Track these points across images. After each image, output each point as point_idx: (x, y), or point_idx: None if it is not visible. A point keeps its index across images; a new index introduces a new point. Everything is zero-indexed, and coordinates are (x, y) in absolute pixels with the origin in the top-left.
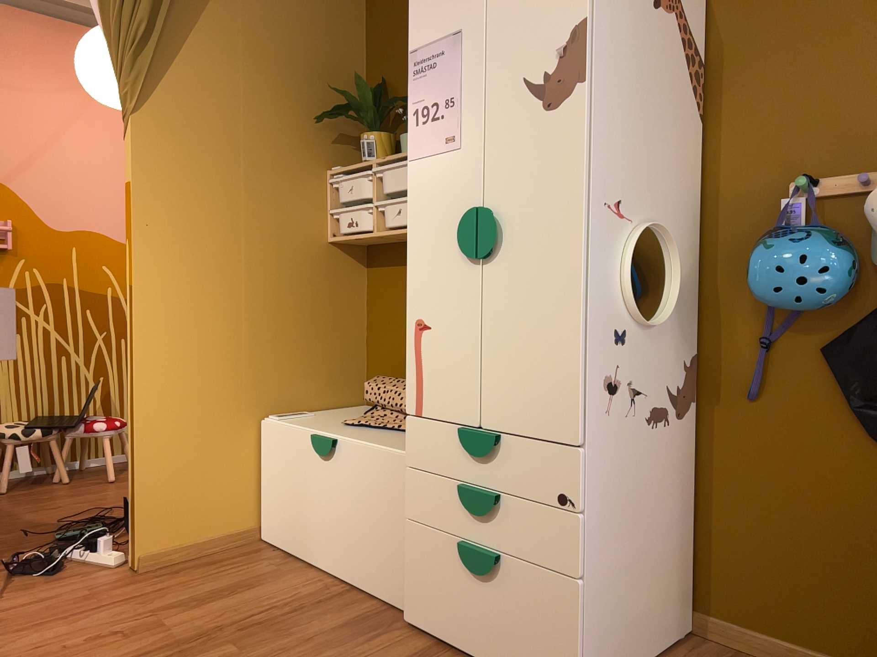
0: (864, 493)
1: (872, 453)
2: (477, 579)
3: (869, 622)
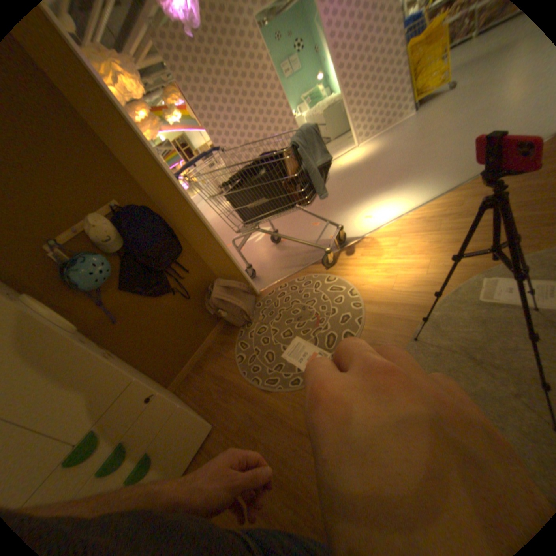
0: (167, 310)
1: (159, 300)
2: (148, 472)
3: (195, 333)
